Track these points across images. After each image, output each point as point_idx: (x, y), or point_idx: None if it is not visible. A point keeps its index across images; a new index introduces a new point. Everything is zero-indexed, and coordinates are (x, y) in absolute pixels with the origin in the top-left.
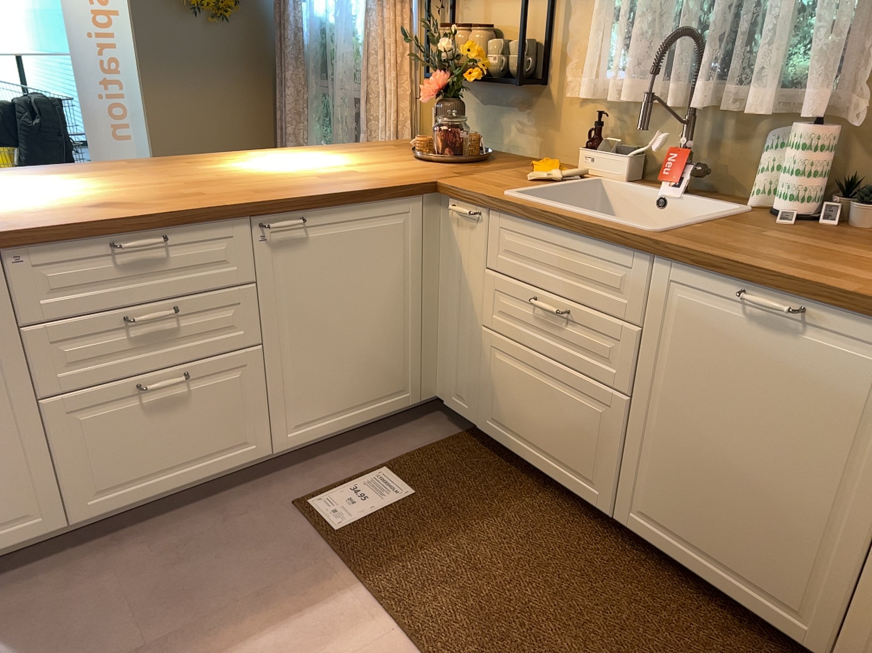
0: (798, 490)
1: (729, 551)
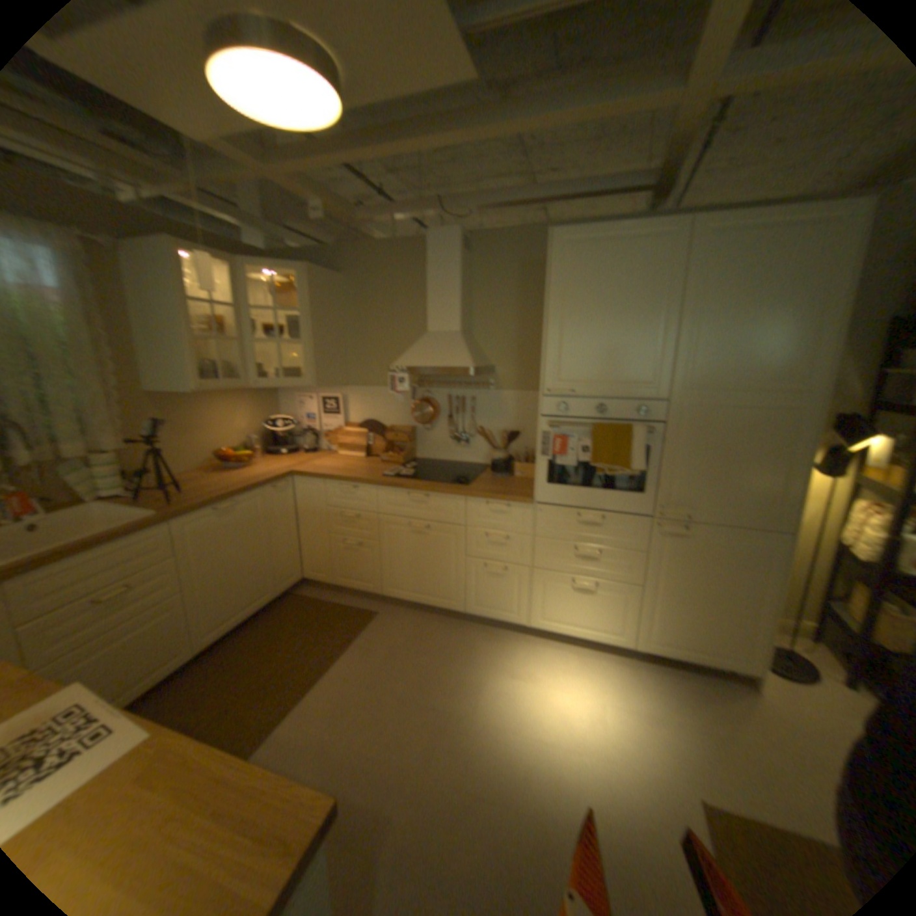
0: (253, 558)
1: (244, 603)
